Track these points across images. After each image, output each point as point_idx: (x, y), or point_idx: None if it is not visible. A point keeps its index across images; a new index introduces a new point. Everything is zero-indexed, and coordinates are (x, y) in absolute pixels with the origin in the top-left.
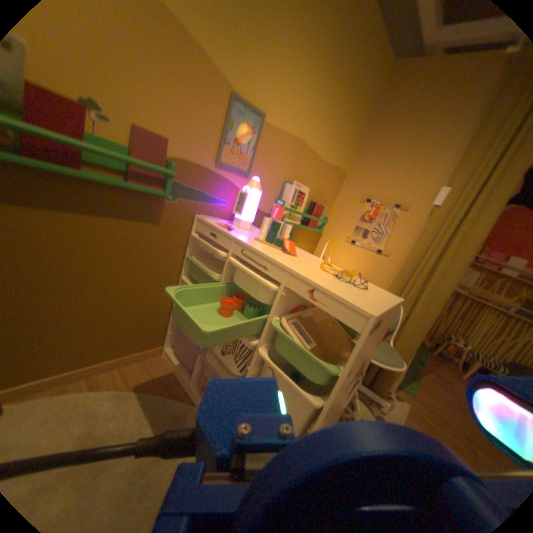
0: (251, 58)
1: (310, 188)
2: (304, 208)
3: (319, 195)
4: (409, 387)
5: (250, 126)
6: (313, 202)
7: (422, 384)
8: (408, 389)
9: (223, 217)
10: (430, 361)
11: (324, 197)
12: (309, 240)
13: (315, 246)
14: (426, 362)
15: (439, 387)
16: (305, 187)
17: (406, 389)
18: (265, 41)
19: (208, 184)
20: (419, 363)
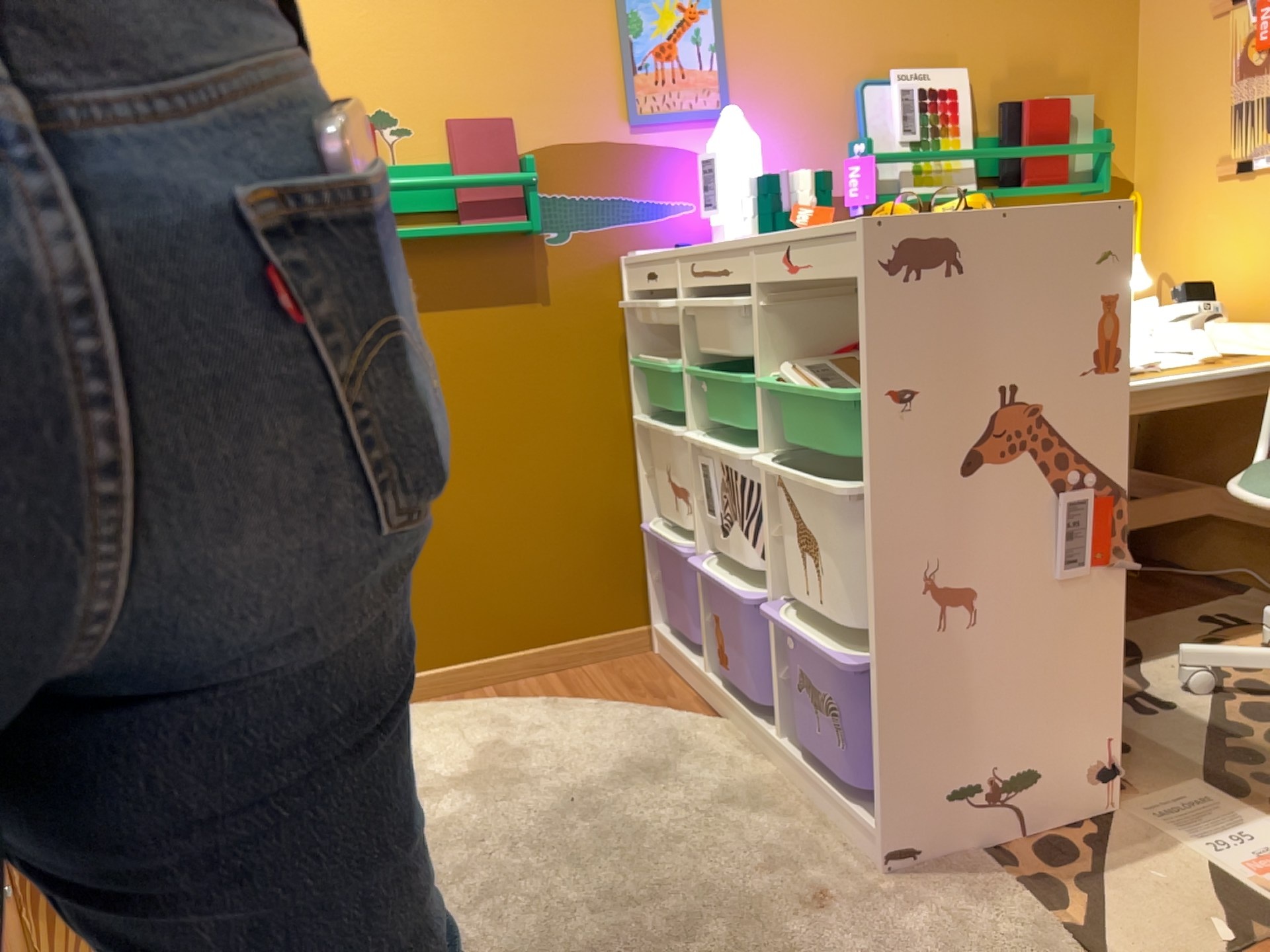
0: None
1: (970, 68)
2: (968, 133)
3: (1024, 73)
4: None
5: (678, 5)
6: (1003, 103)
7: None
8: None
9: (693, 242)
10: None
11: (1057, 72)
12: None
13: None
14: None
15: None
16: (941, 73)
17: None
18: None
19: (623, 176)
20: None
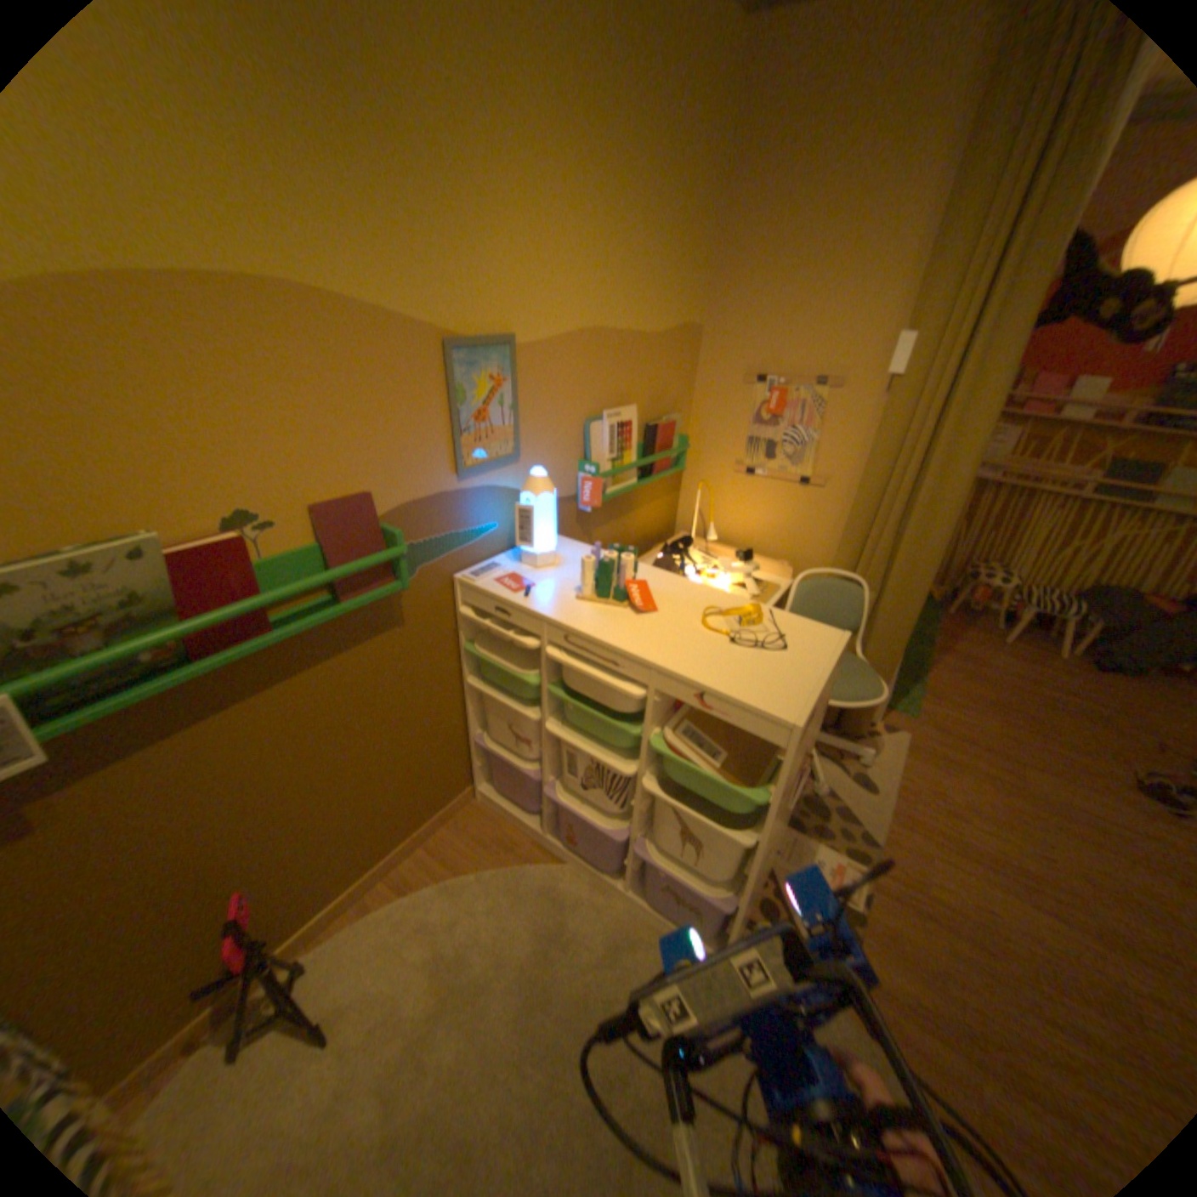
0: (452, 257)
1: (635, 402)
2: (635, 447)
3: (655, 402)
4: (906, 698)
5: (491, 375)
6: (649, 425)
7: (930, 682)
8: (903, 702)
9: (497, 550)
10: (944, 627)
11: (667, 400)
12: (661, 490)
13: (675, 493)
14: (934, 634)
15: (960, 676)
16: (625, 410)
17: (901, 703)
18: (466, 205)
19: (454, 517)
20: (922, 640)
